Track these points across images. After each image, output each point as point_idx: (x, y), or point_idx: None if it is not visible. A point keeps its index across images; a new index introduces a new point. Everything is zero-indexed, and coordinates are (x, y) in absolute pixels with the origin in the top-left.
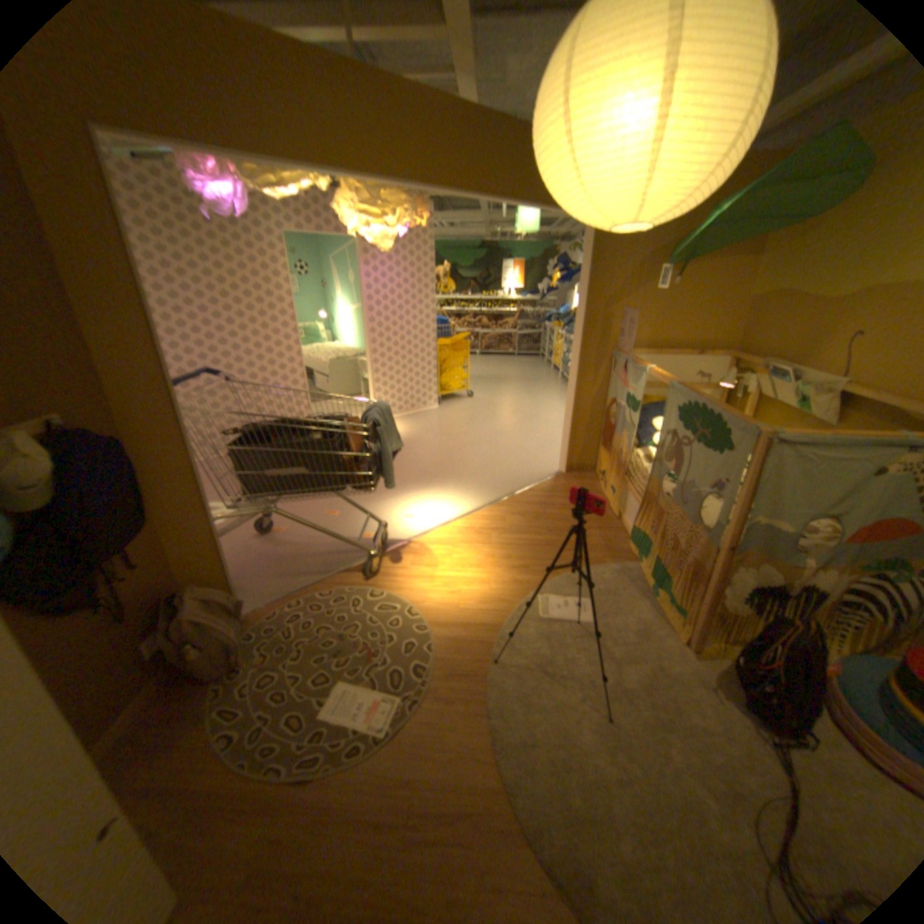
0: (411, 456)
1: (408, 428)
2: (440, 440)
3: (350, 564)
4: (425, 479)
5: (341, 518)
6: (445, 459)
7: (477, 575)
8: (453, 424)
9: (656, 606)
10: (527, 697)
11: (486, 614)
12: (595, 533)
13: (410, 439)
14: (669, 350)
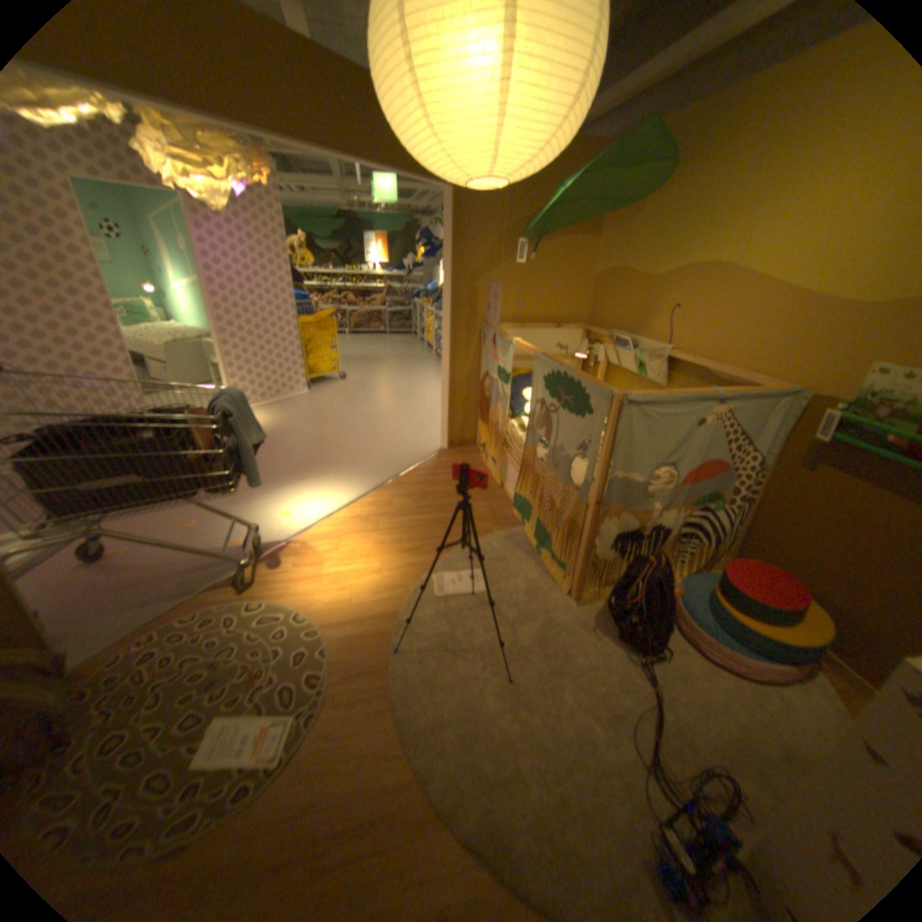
0: (282, 447)
1: (275, 415)
2: (314, 426)
3: (217, 578)
4: (300, 470)
5: (199, 526)
6: (321, 446)
7: (368, 565)
8: (327, 408)
9: (540, 564)
10: (430, 678)
11: (381, 603)
12: (481, 504)
13: (278, 428)
14: (531, 324)
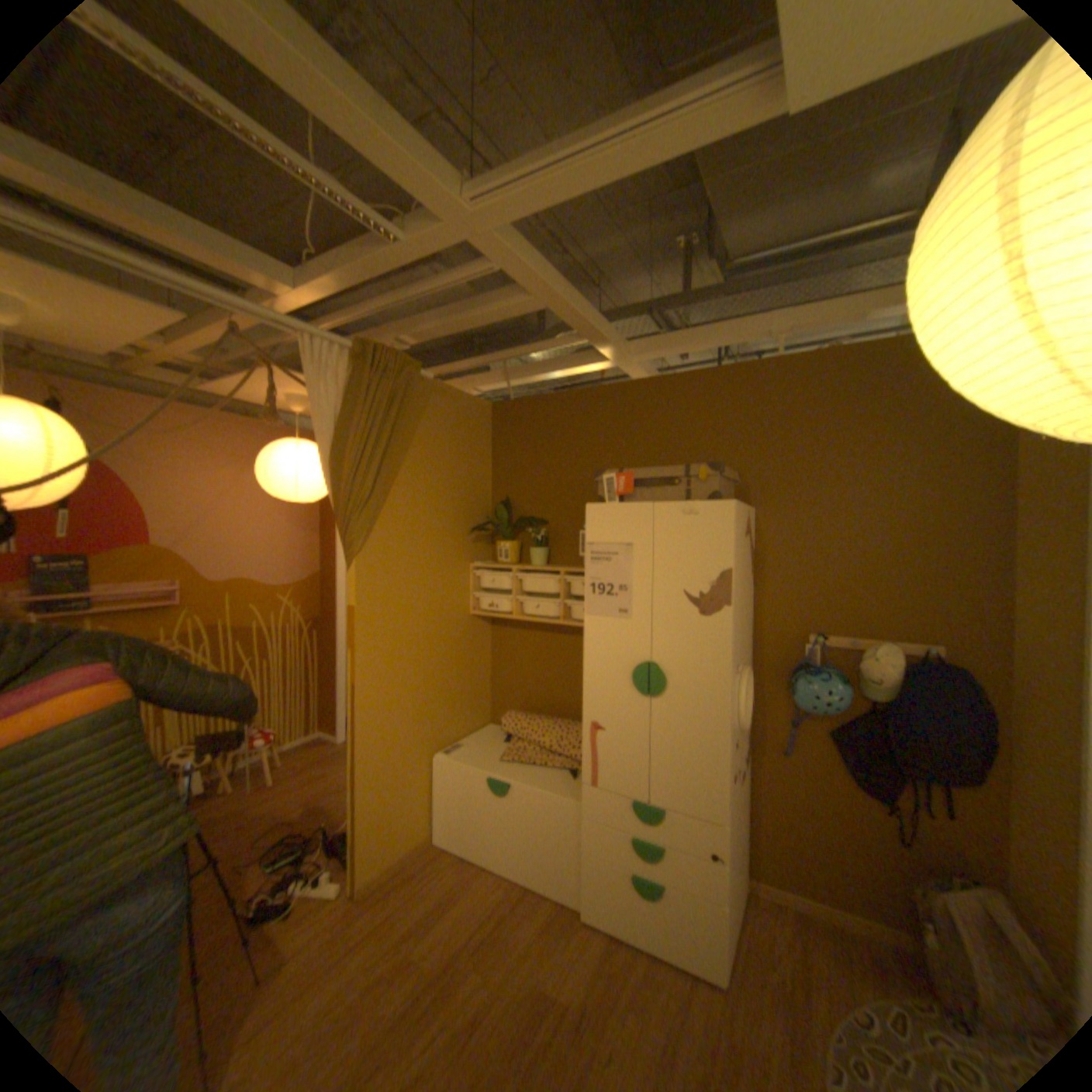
0: None
1: None
2: None
3: None
4: None
5: None
6: None
7: None
8: None
9: None
10: None
11: None
12: None
13: None
14: None
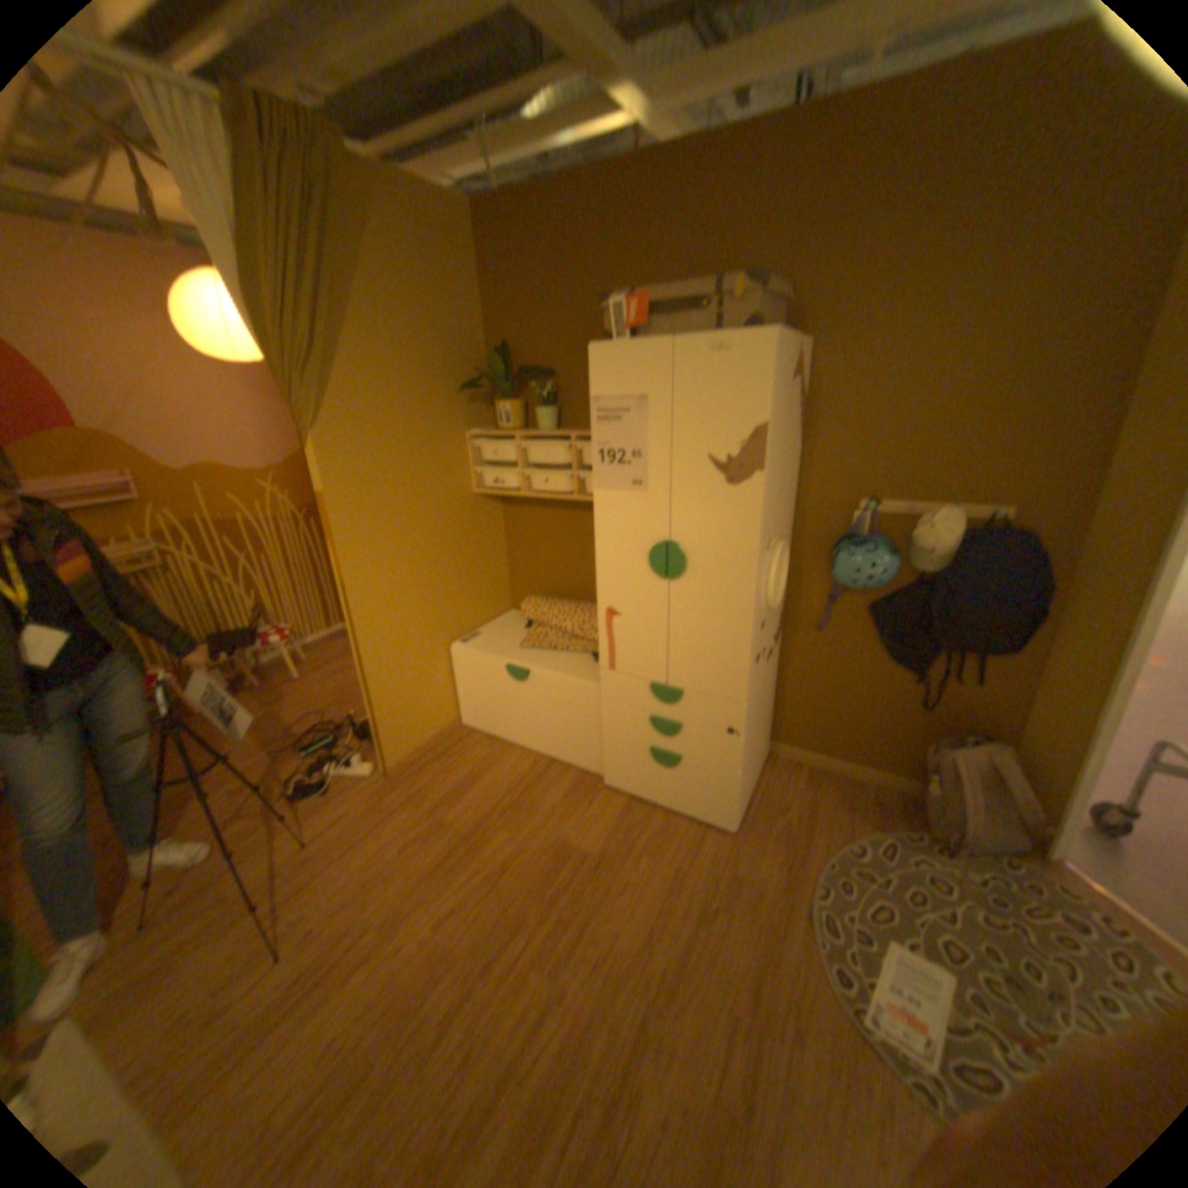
0: None
1: None
2: None
3: None
4: None
5: None
6: None
7: None
8: None
9: None
10: None
11: None
12: None
13: None
14: None
